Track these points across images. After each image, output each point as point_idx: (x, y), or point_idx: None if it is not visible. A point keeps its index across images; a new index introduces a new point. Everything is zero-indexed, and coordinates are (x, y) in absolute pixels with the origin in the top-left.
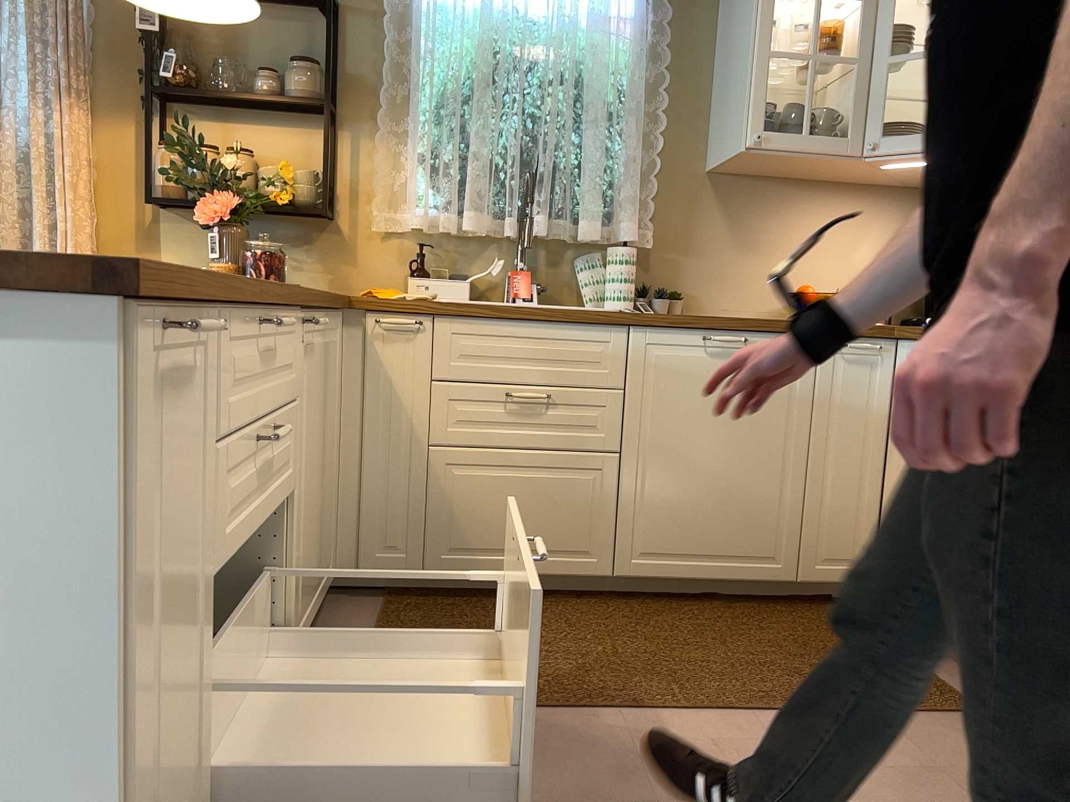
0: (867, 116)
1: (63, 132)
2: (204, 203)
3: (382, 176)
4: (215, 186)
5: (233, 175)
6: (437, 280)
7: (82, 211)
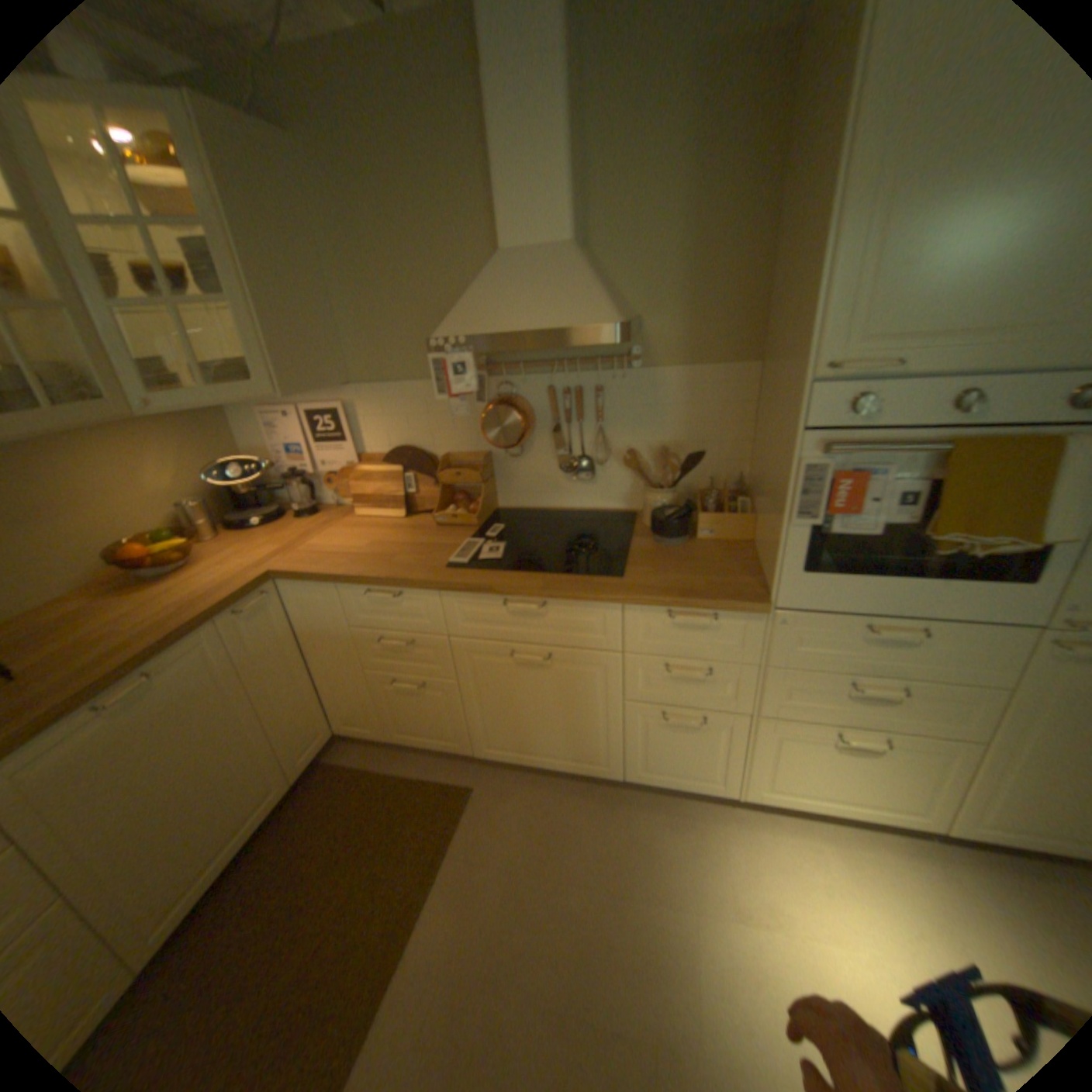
0: (112, 368)
1: None
2: None
3: None
4: None
5: None
6: None
7: None
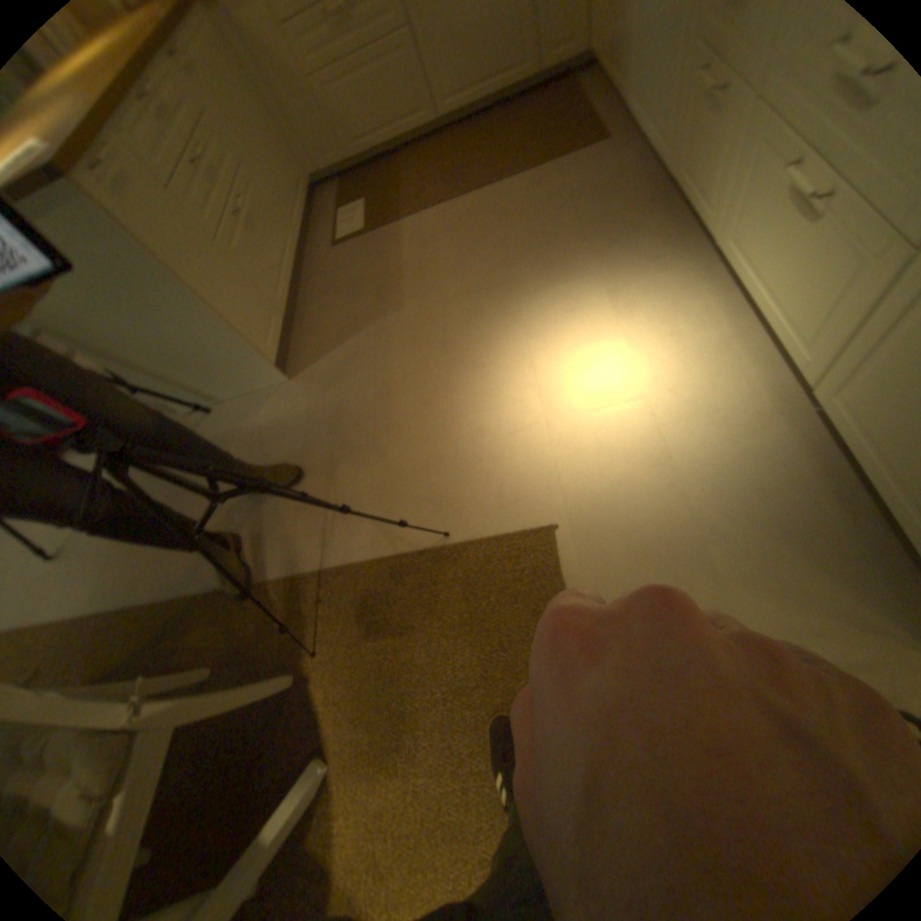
0: None
1: None
2: None
3: None
4: None
5: None
6: None
7: None
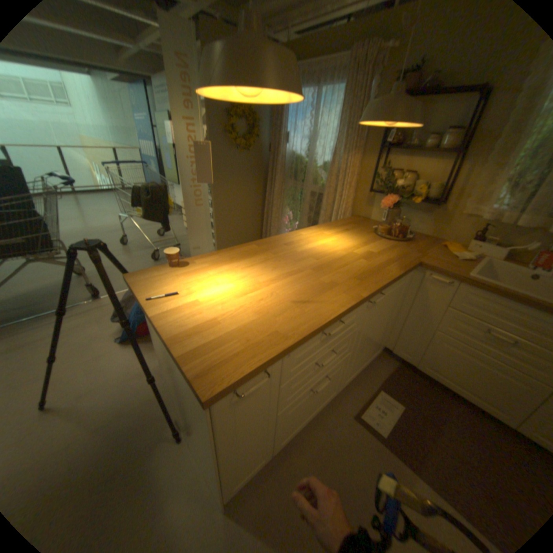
0: None
1: (349, 163)
2: (385, 198)
3: (480, 186)
4: (392, 190)
5: (401, 186)
6: (489, 245)
7: (350, 190)
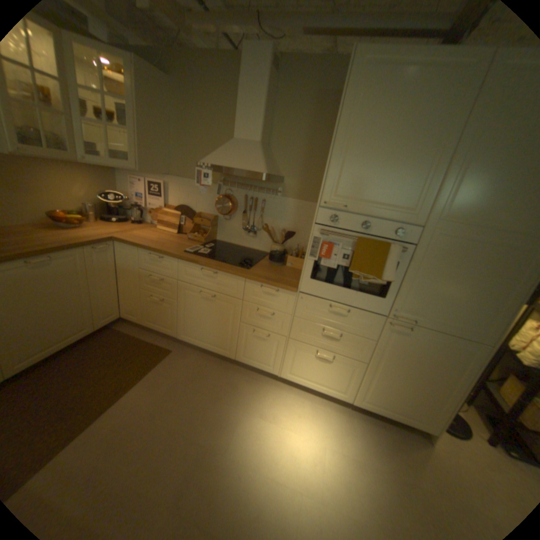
0: (74, 142)
1: None
2: None
3: None
4: None
5: None
6: None
7: None
